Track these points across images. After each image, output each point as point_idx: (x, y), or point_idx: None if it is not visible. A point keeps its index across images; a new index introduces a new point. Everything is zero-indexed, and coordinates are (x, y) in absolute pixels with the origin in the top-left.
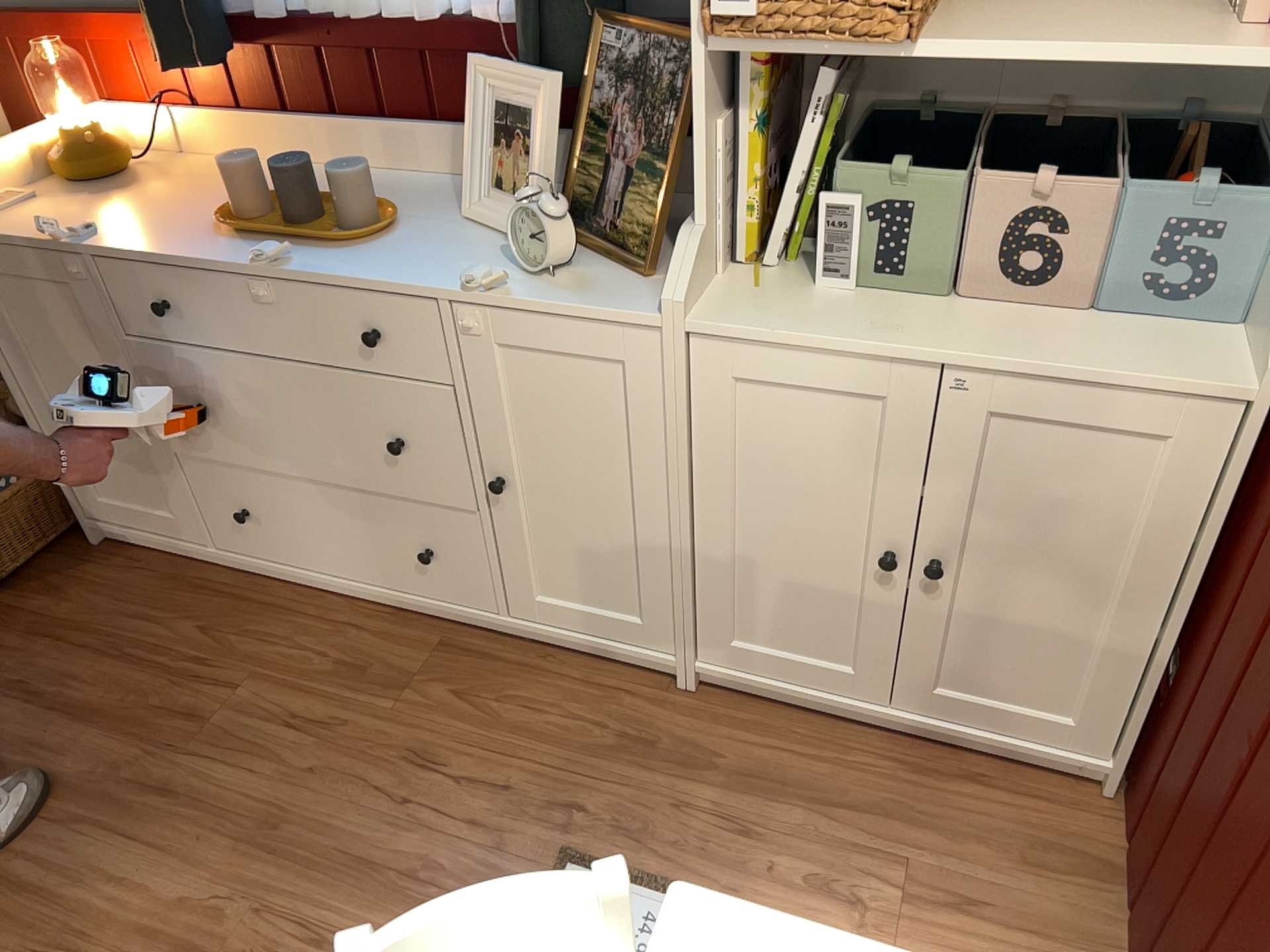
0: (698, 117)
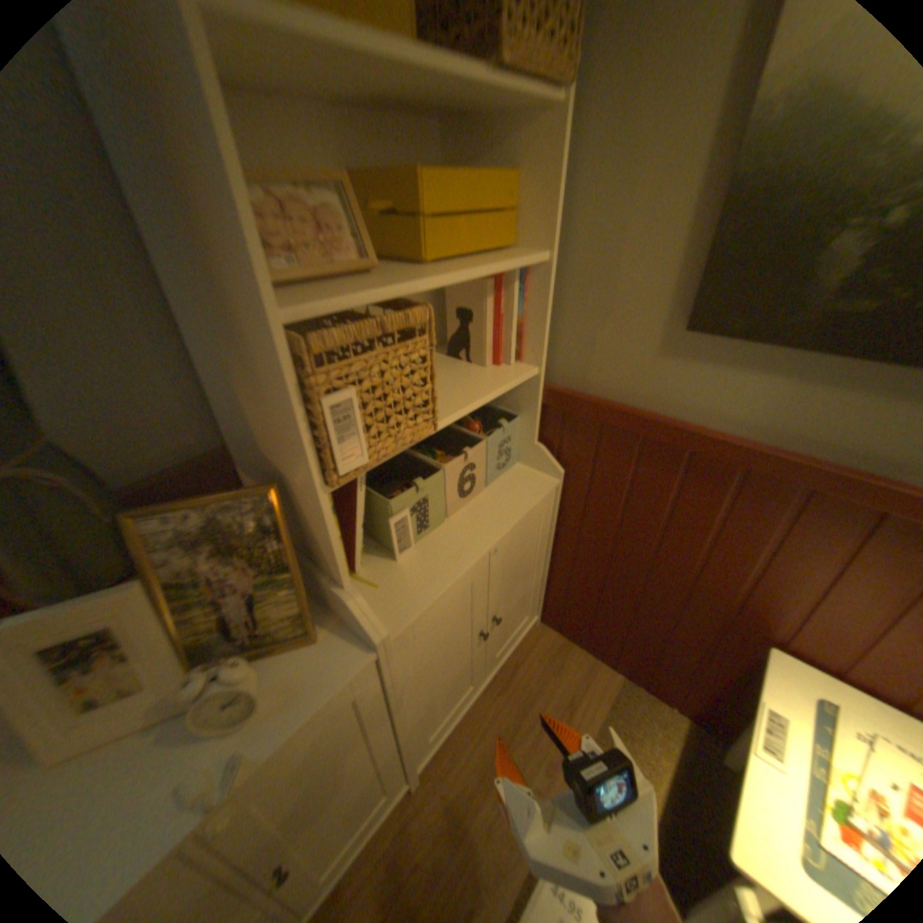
0: (327, 529)
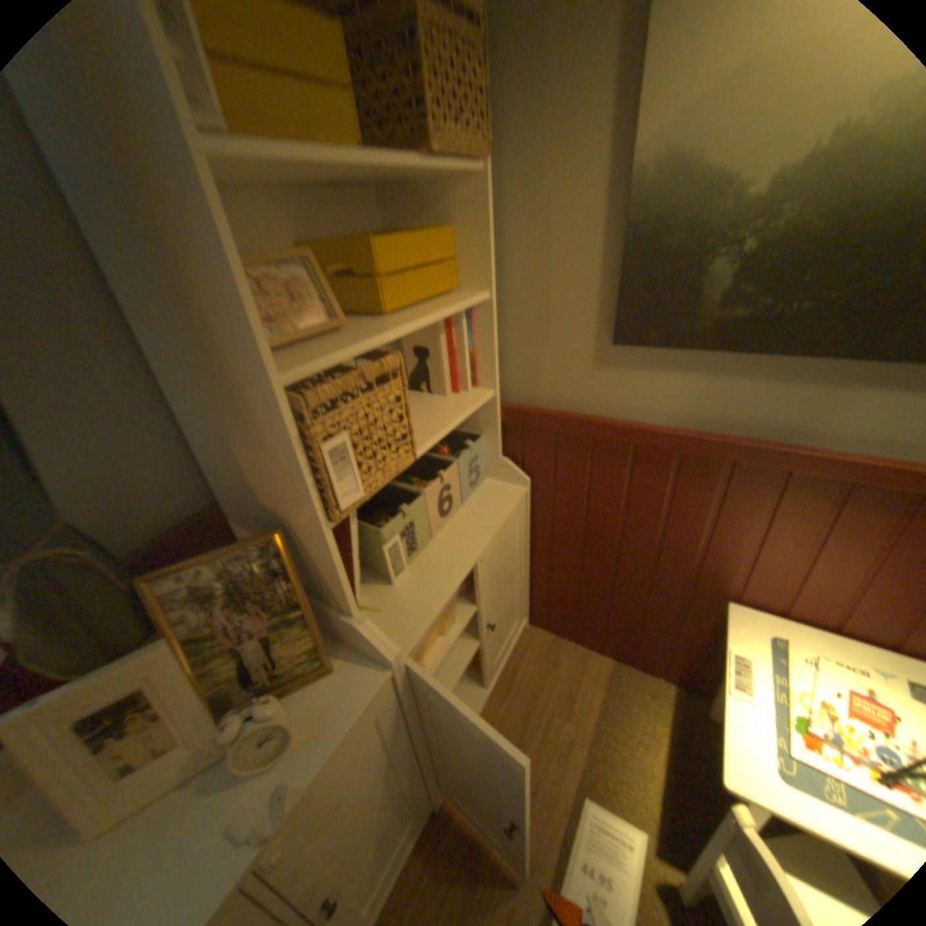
0: (331, 562)
